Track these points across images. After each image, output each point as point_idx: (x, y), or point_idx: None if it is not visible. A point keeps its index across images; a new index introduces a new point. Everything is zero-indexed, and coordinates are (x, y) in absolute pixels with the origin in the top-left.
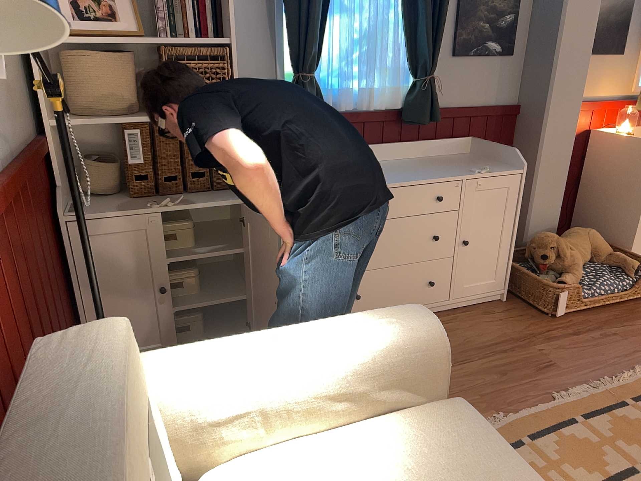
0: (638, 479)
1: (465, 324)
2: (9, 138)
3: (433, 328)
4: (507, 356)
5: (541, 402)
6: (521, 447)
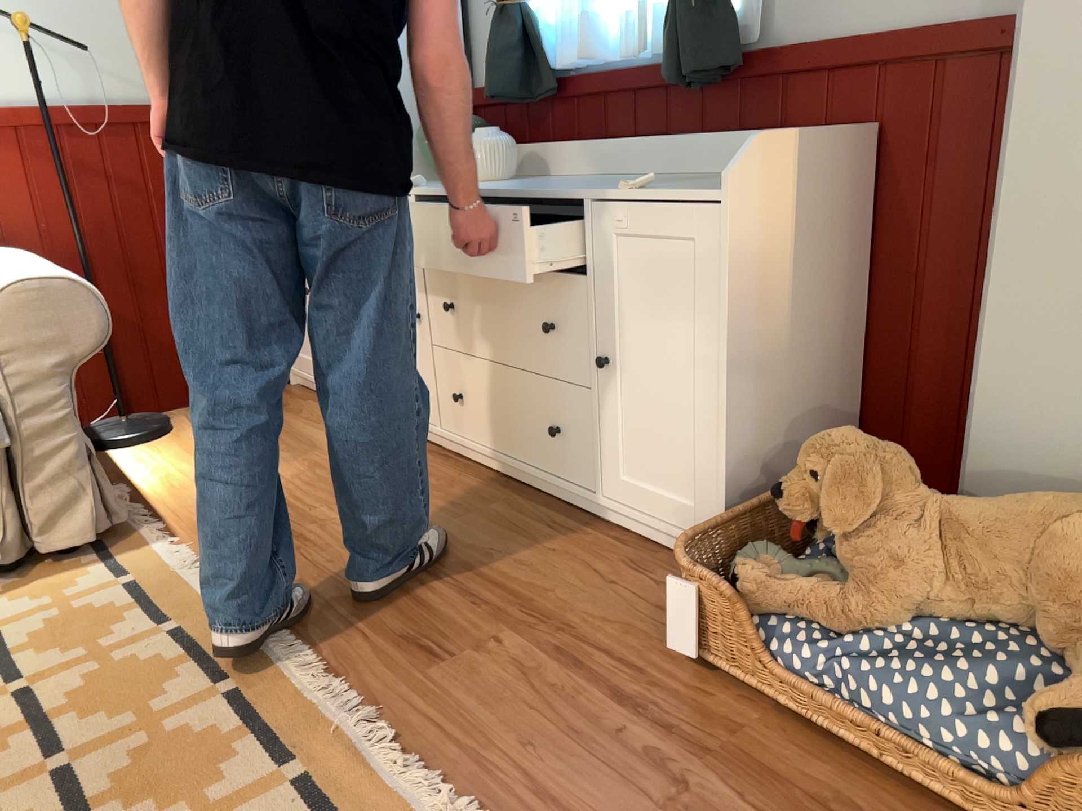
0: (35, 756)
1: (561, 545)
2: (121, 84)
3: (6, 286)
4: (451, 600)
5: (286, 644)
6: (153, 623)
